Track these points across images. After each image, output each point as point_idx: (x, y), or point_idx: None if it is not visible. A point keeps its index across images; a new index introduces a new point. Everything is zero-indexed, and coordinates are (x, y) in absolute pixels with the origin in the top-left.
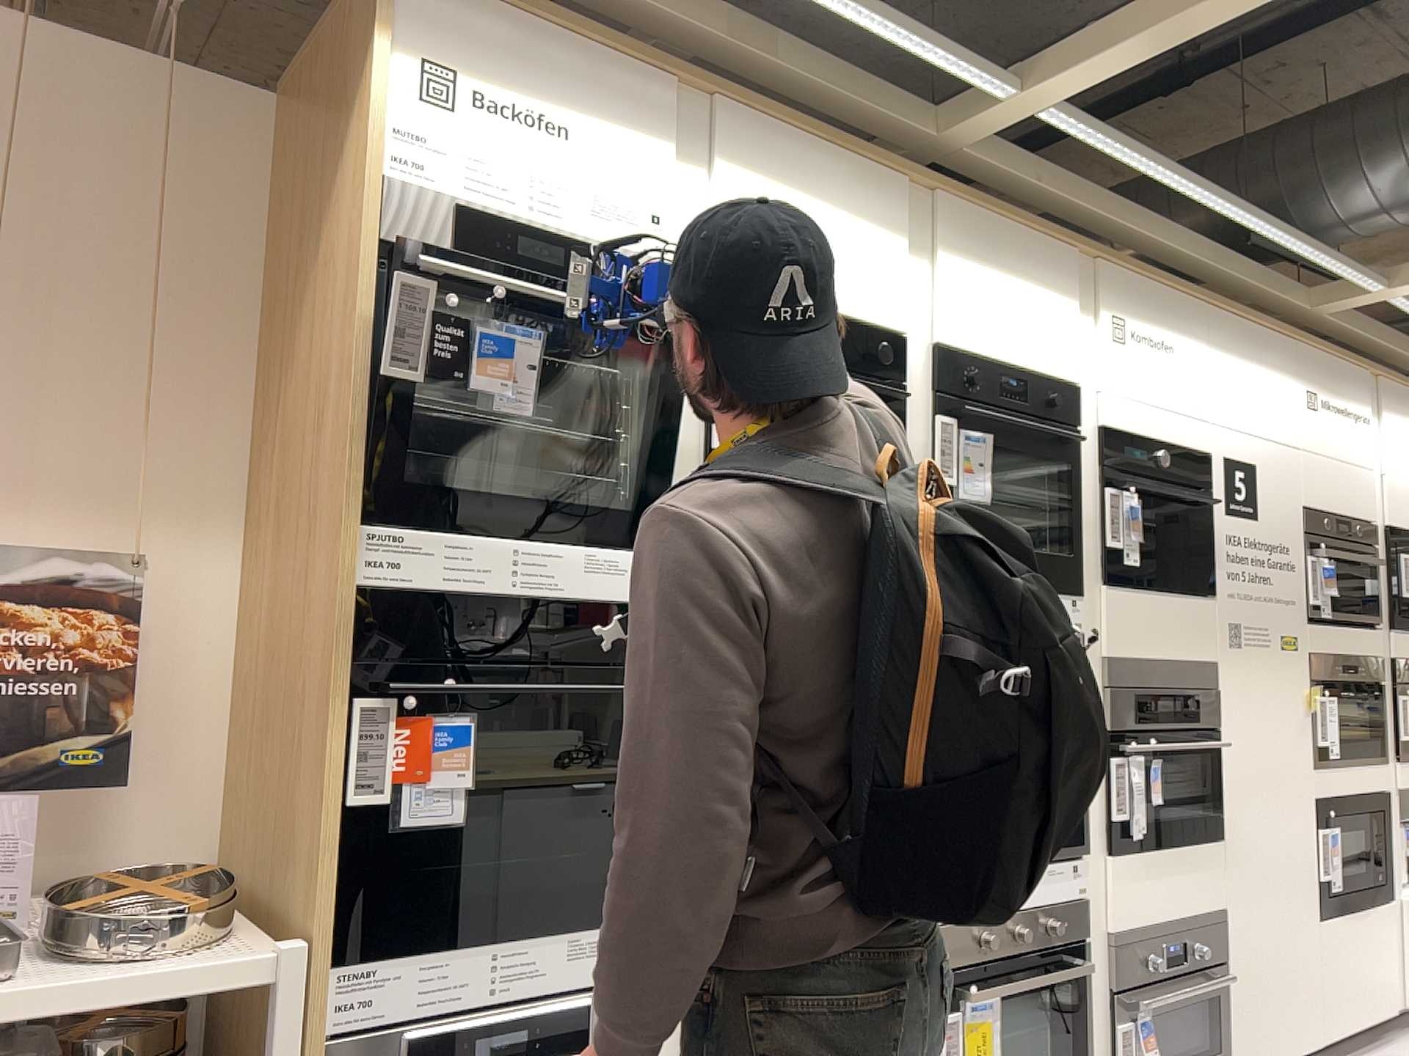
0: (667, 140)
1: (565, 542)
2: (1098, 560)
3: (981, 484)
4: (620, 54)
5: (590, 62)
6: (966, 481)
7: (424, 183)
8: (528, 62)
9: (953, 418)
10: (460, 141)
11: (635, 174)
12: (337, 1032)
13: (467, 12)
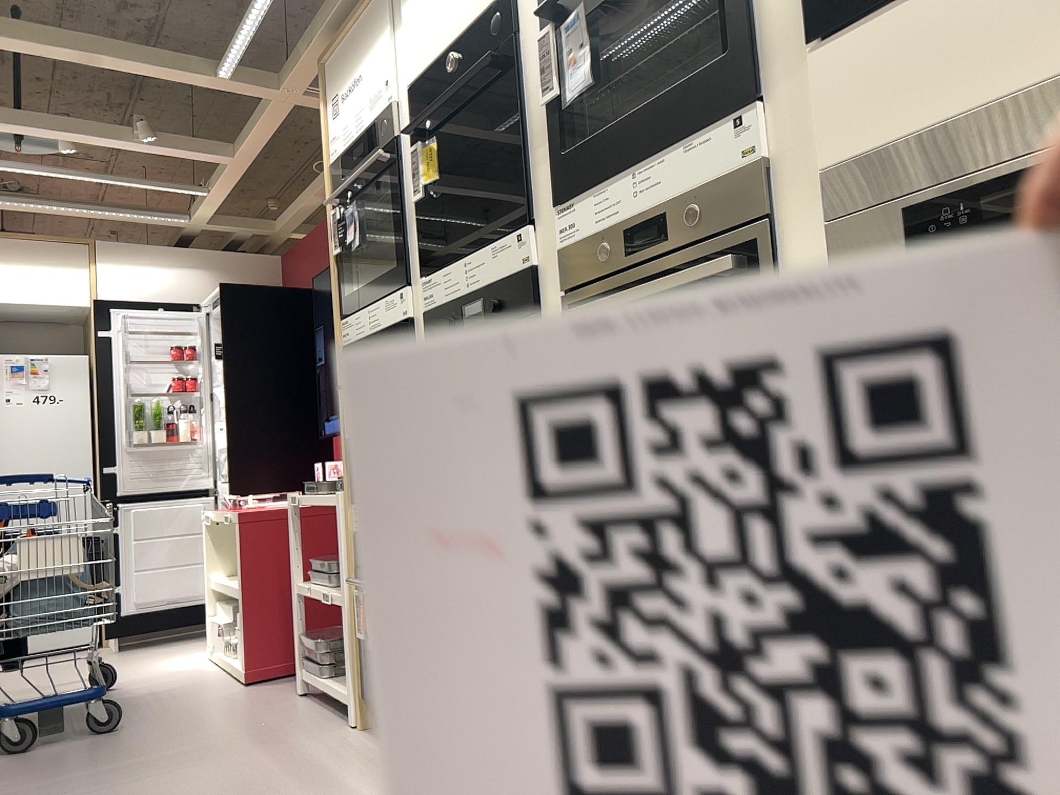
0: (384, 29)
1: (379, 298)
2: (802, 12)
3: (579, 70)
4: (366, 8)
5: (361, 28)
6: (571, 78)
7: (335, 158)
8: (348, 59)
9: (546, 28)
10: (339, 126)
11: (377, 68)
12: (354, 532)
13: (335, 62)
